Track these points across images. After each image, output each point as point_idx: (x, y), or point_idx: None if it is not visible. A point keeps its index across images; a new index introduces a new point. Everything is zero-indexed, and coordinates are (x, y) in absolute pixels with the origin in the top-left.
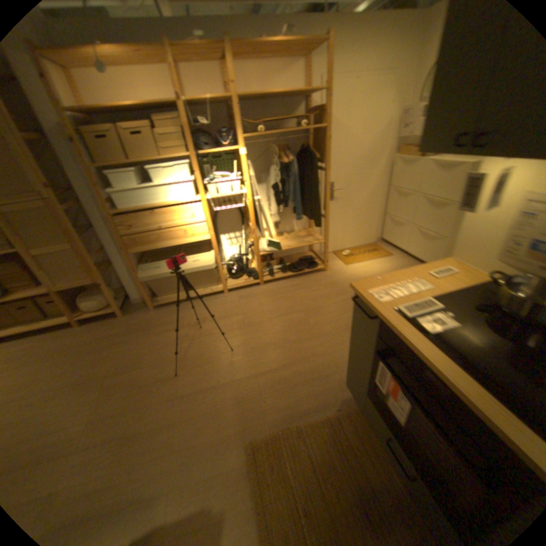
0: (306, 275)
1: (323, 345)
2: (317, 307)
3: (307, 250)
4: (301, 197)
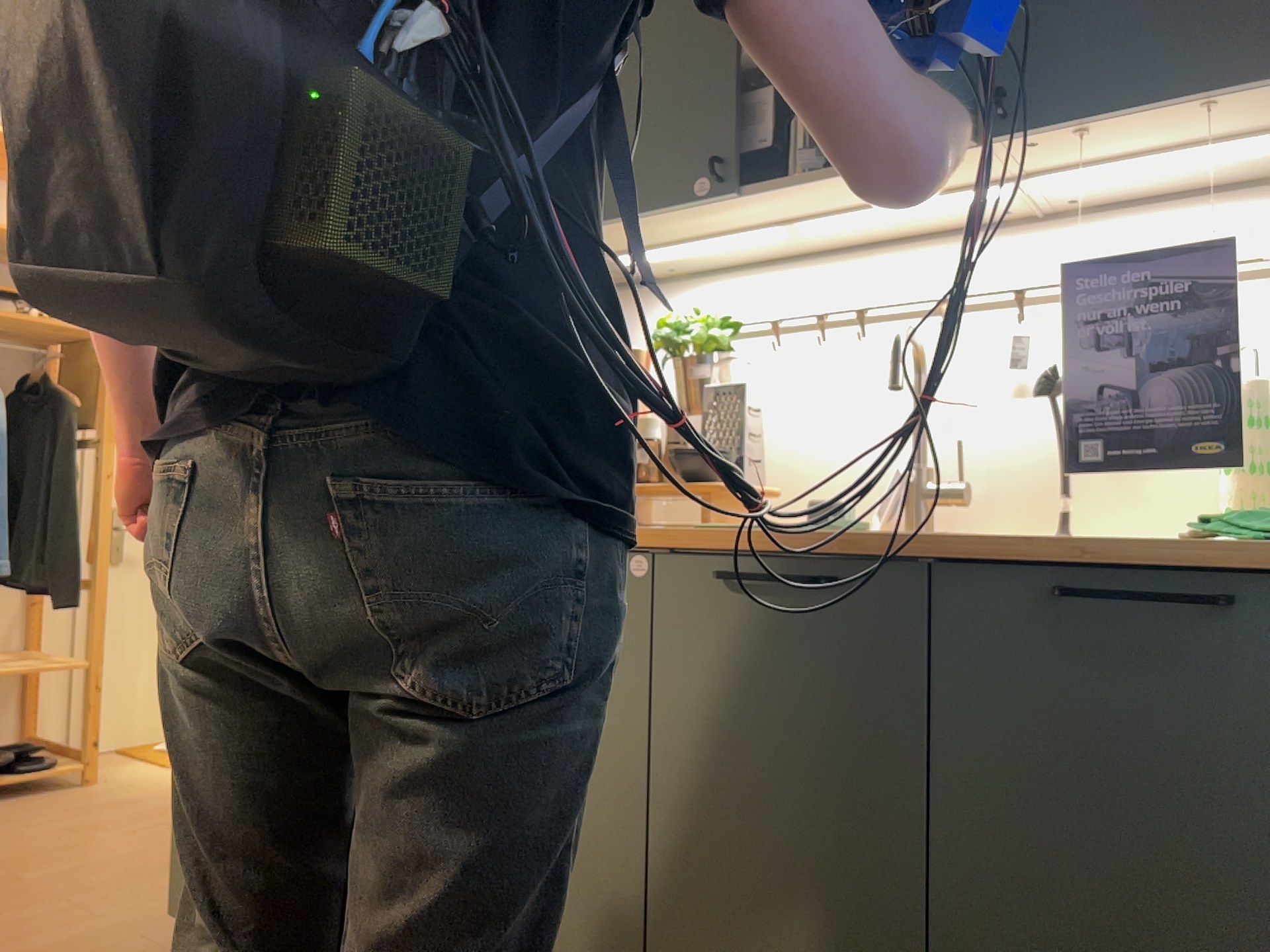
0: (5, 800)
1: (81, 908)
2: (54, 850)
3: (10, 740)
4: (11, 525)
